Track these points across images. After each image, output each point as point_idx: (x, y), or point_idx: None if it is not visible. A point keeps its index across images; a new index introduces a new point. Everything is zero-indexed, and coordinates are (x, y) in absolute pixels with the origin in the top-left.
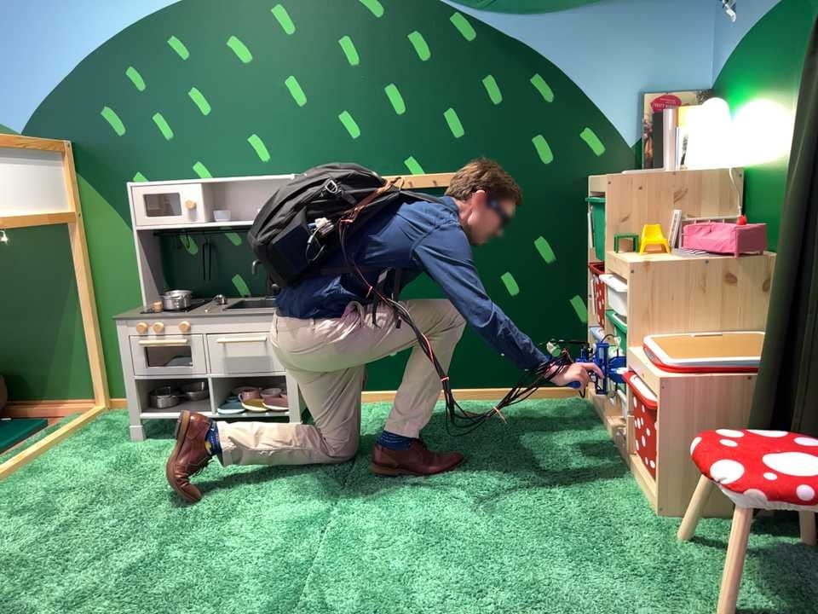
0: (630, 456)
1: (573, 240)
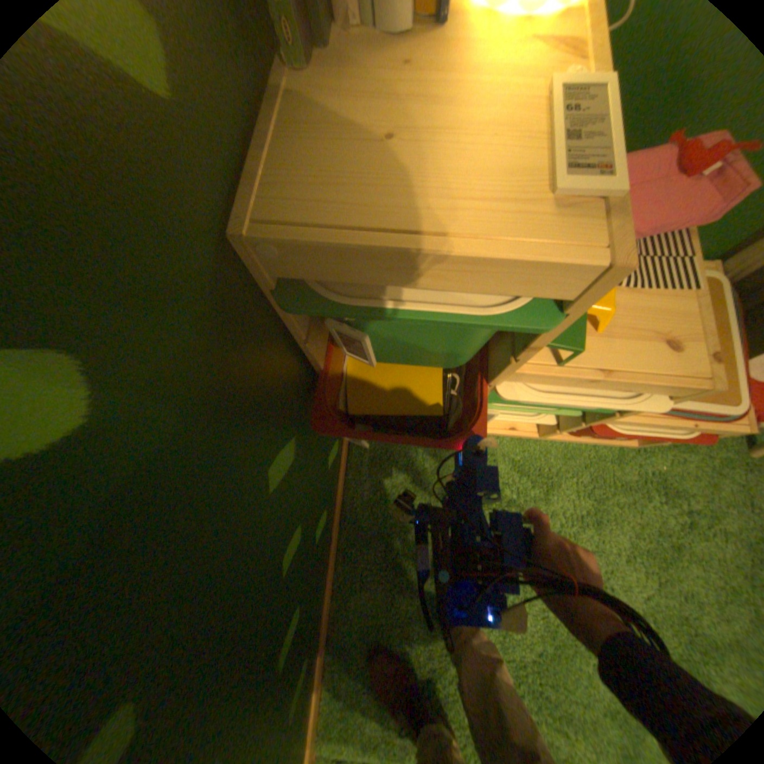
0: (554, 433)
1: (297, 366)
